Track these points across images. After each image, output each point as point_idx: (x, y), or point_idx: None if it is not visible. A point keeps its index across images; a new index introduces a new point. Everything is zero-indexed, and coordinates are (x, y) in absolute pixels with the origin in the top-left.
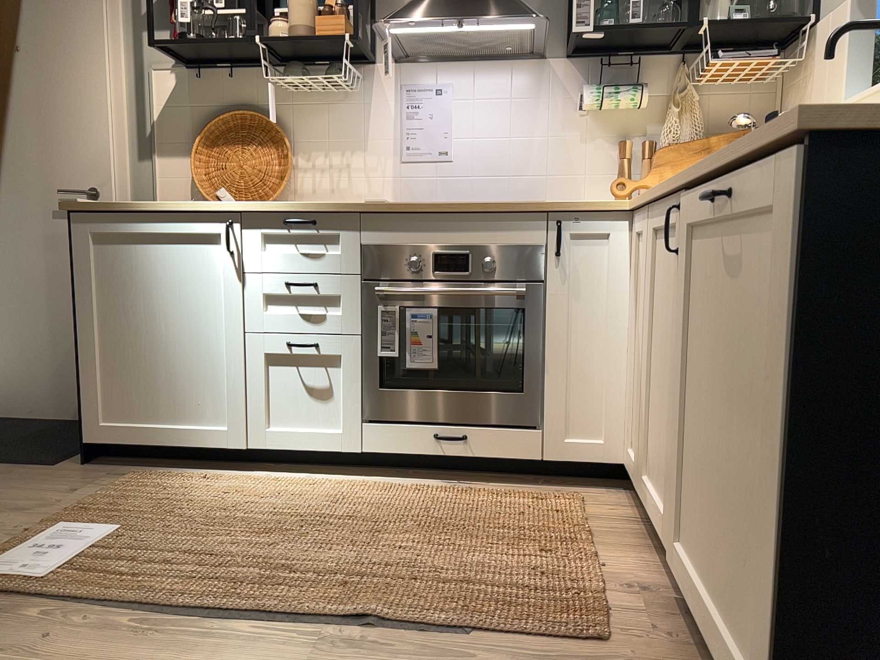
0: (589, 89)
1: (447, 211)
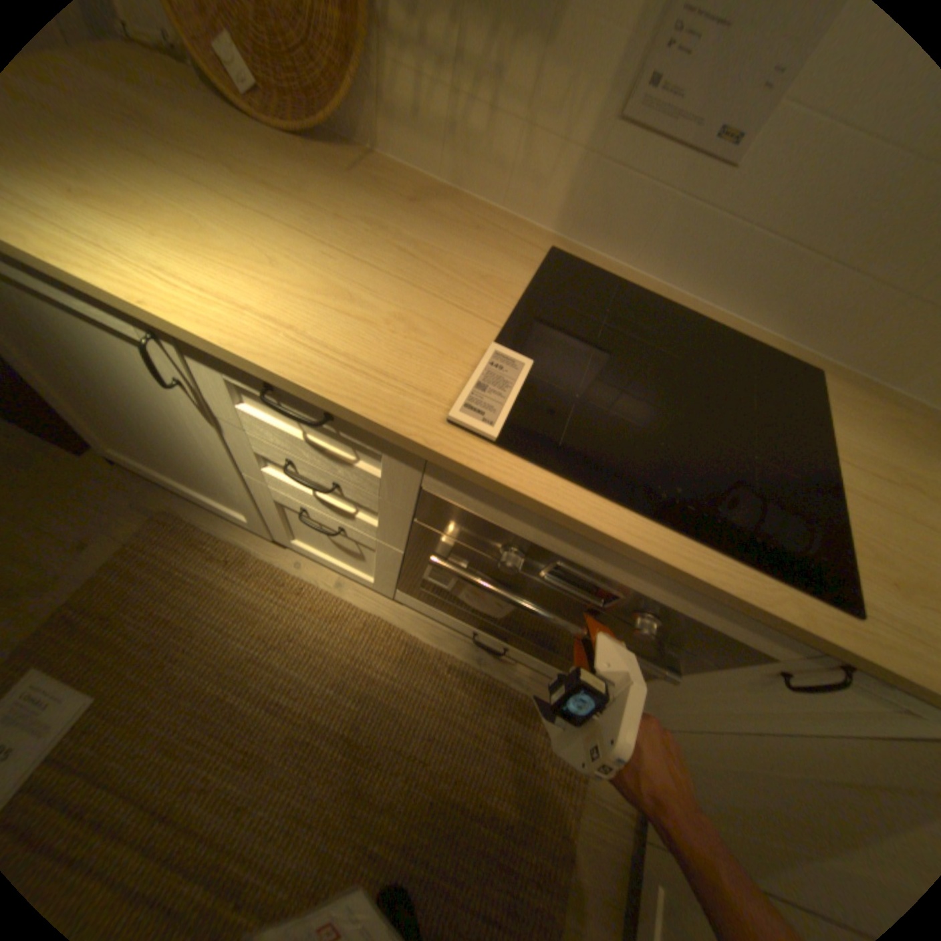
0: None
1: (624, 551)
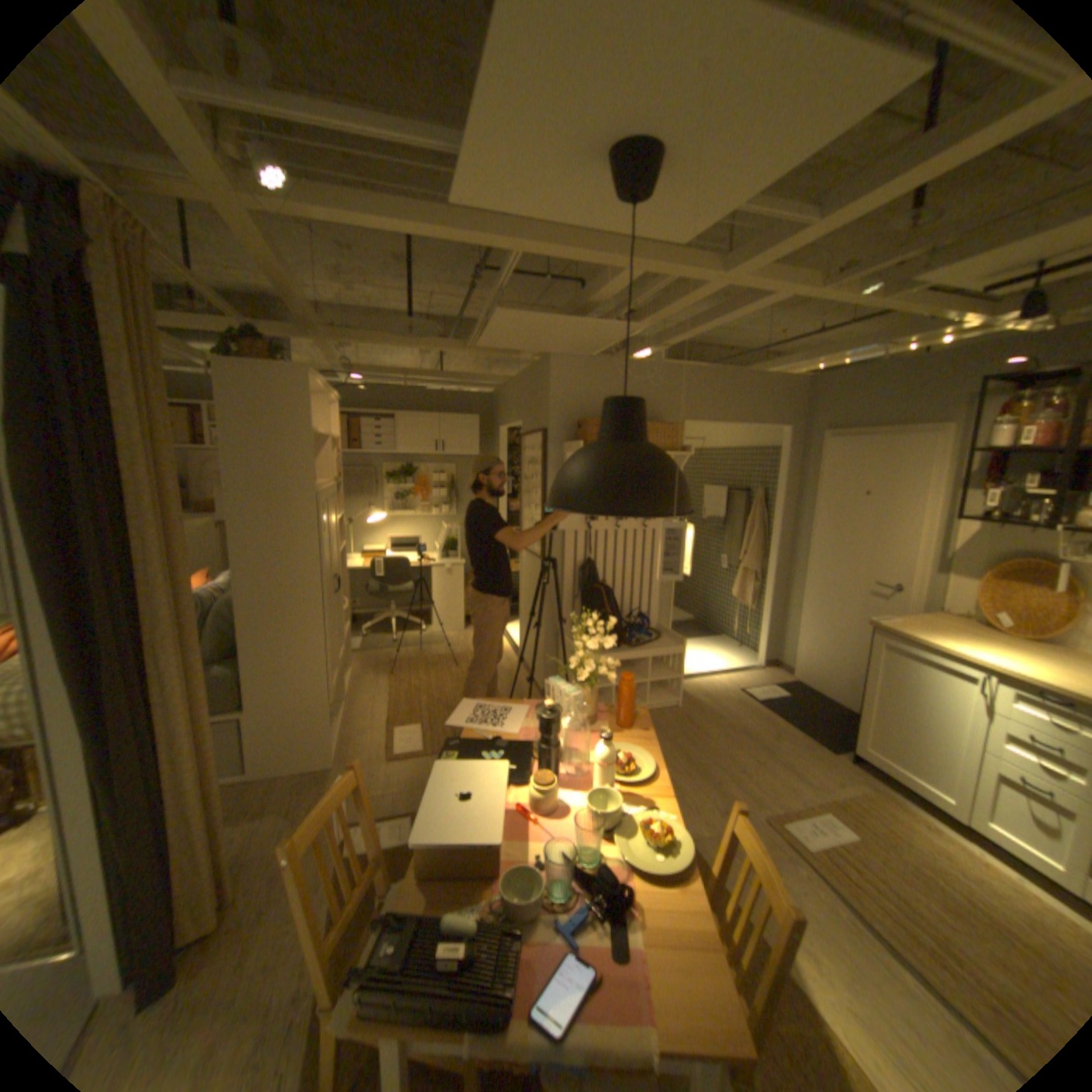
0: None
1: None
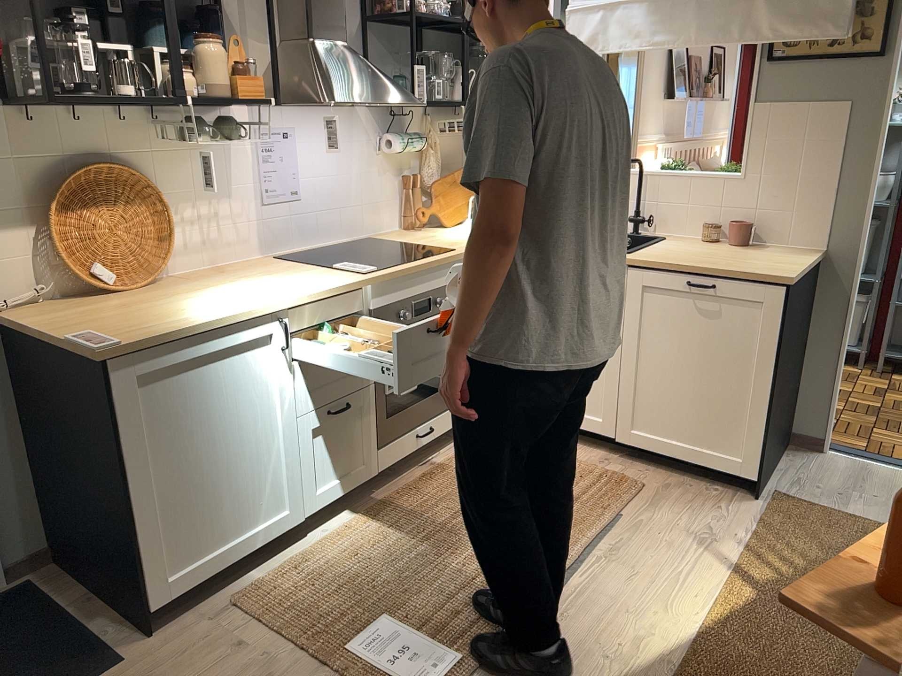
0: (394, 137)
1: (420, 270)
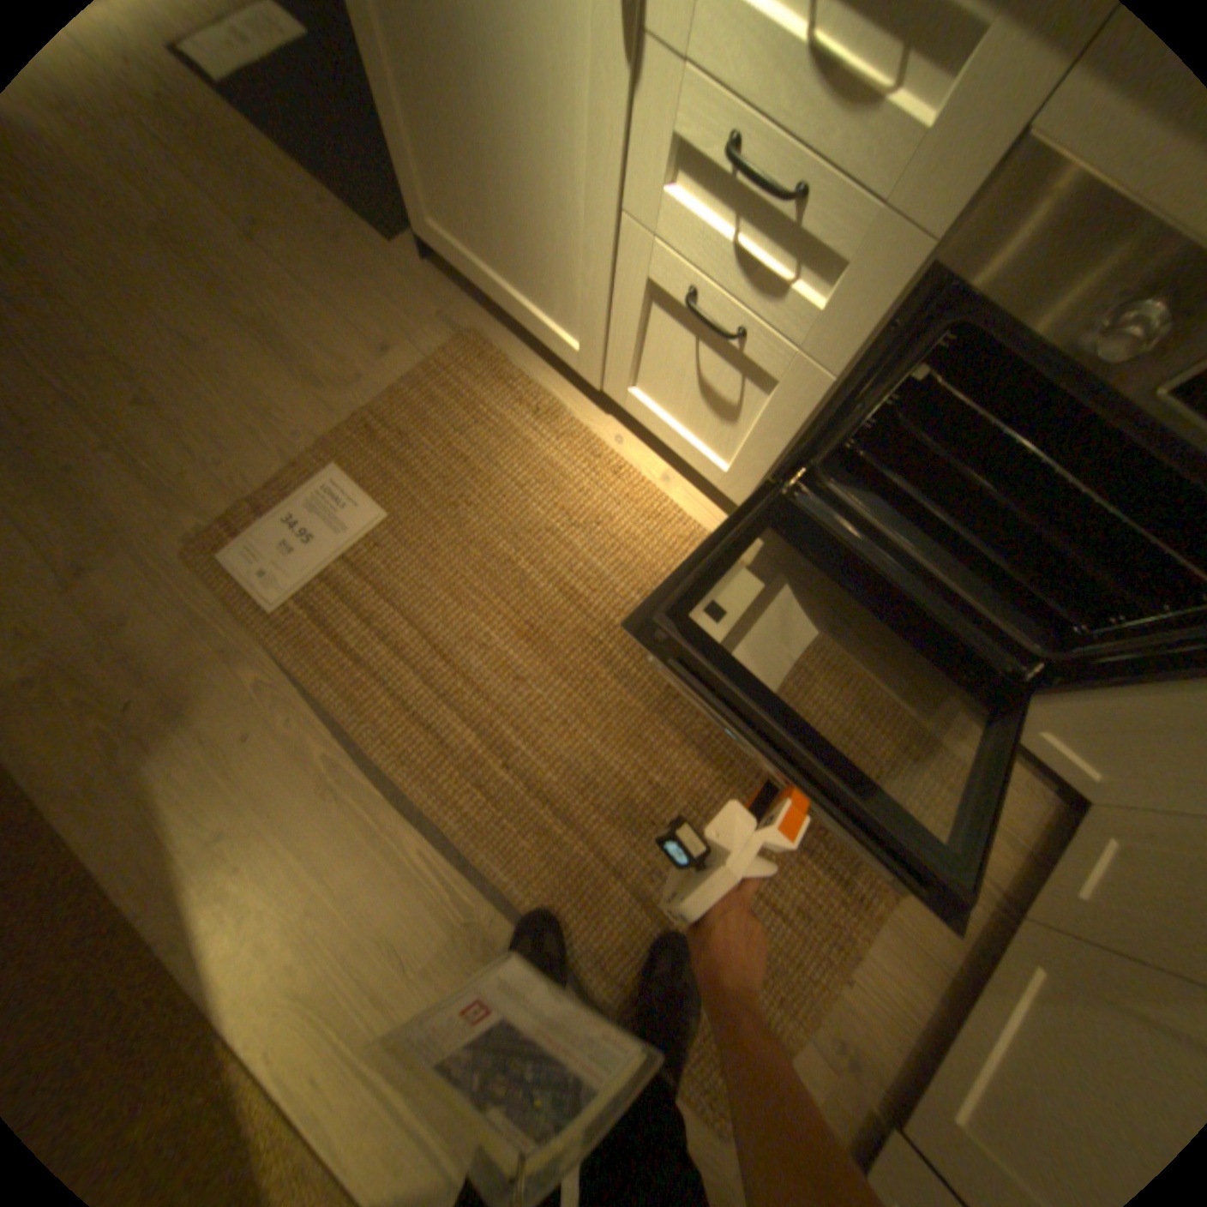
0: None
1: None
